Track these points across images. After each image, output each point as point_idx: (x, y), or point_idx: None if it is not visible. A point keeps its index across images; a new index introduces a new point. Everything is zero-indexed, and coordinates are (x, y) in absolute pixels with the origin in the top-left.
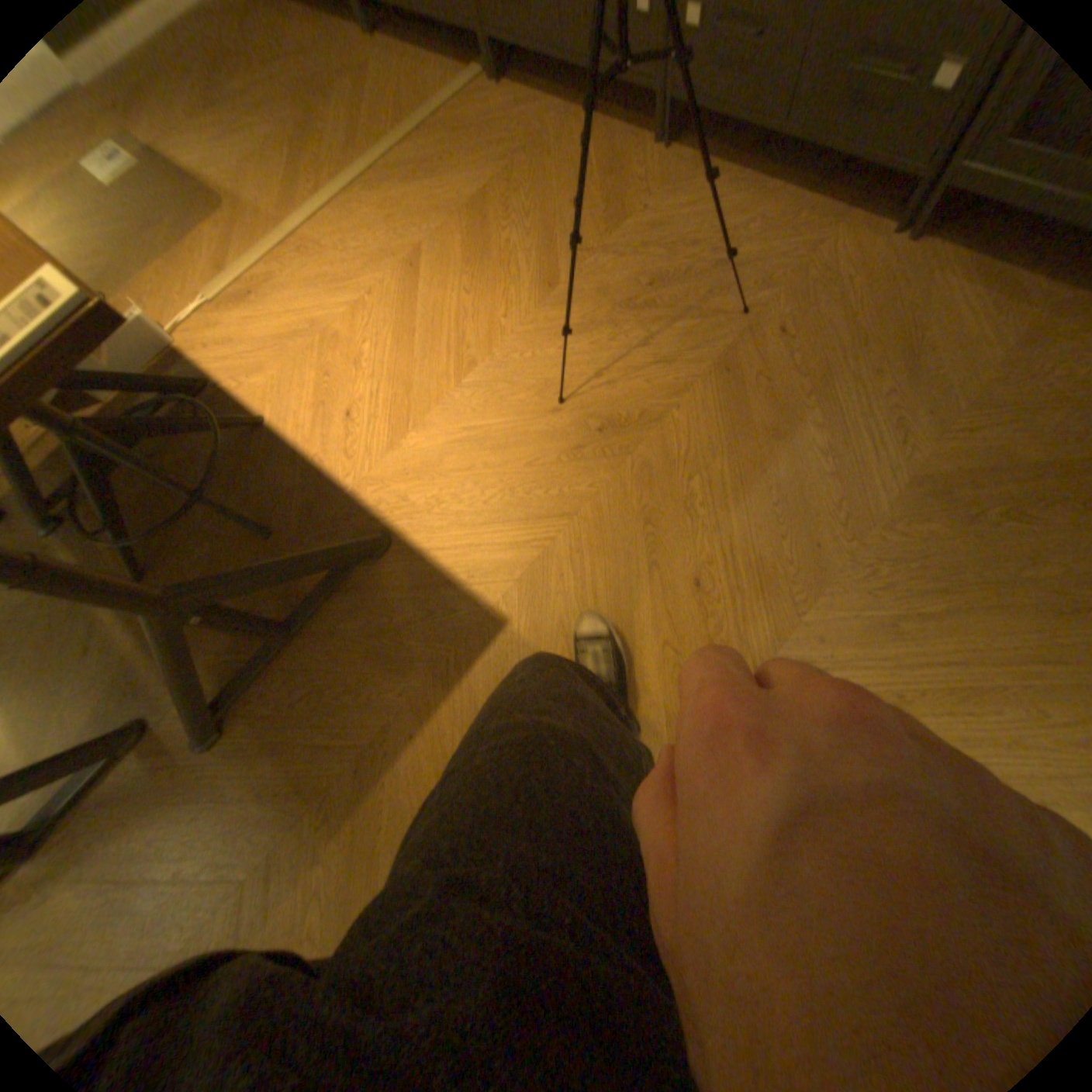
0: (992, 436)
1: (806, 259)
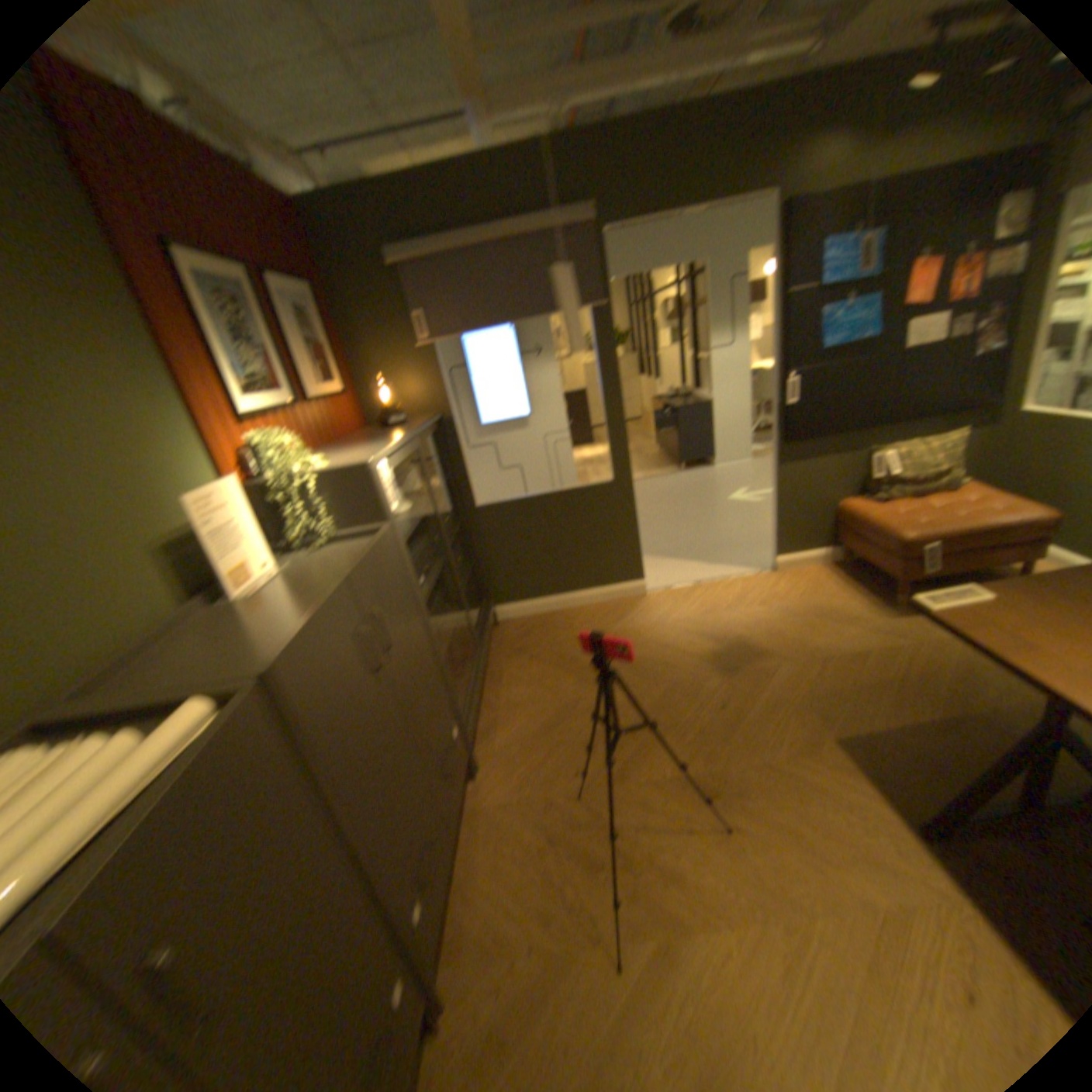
0: (570, 688)
1: (518, 801)
